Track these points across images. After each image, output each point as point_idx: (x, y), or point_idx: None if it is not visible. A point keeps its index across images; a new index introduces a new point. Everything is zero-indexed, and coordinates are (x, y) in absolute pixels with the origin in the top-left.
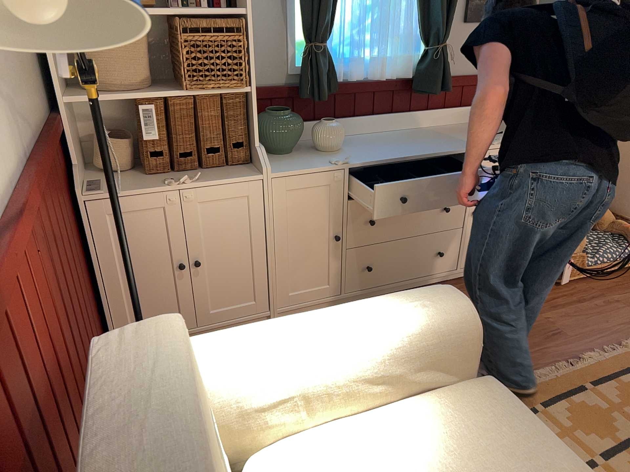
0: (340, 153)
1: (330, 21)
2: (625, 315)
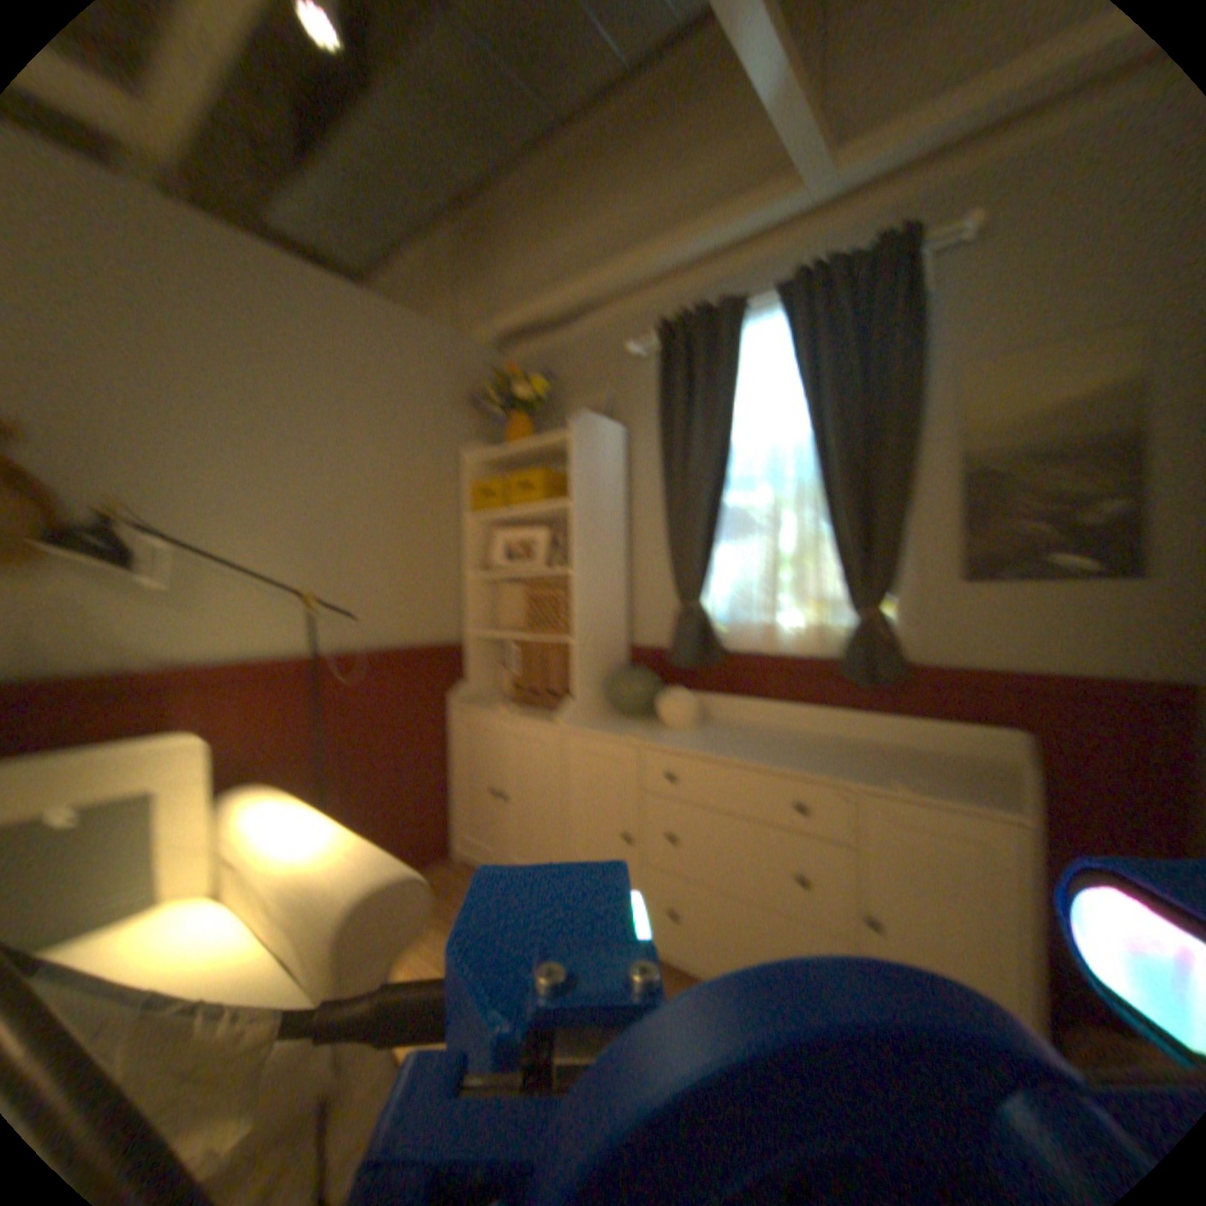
0: (673, 734)
1: (700, 580)
2: None
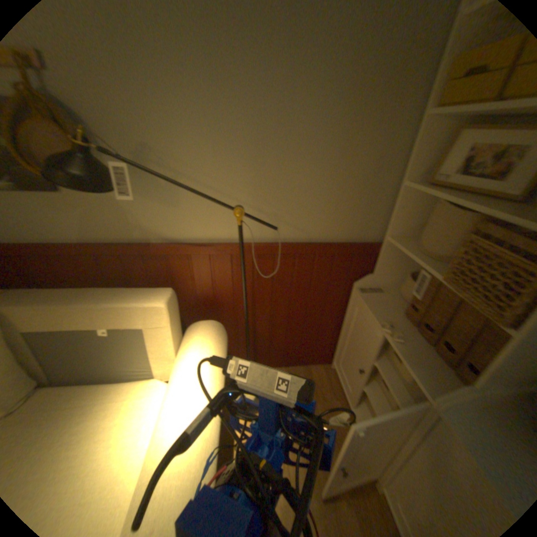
0: None
1: None
2: None
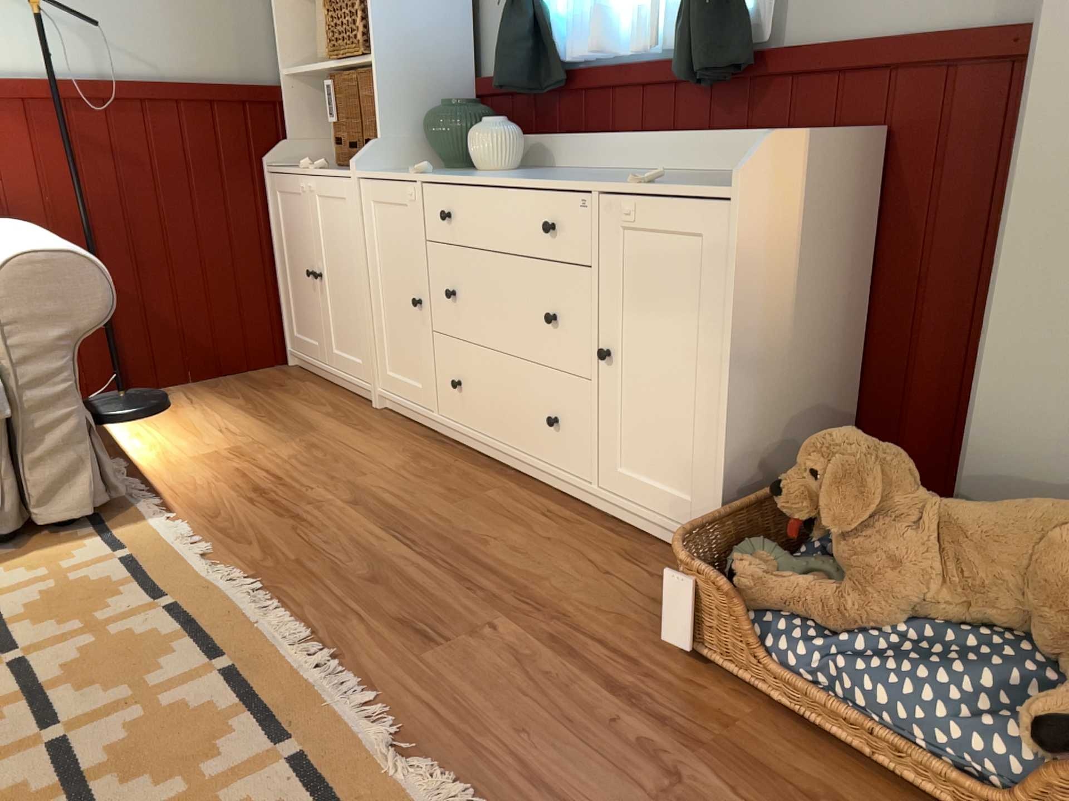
0: (472, 173)
1: None
2: (594, 782)
